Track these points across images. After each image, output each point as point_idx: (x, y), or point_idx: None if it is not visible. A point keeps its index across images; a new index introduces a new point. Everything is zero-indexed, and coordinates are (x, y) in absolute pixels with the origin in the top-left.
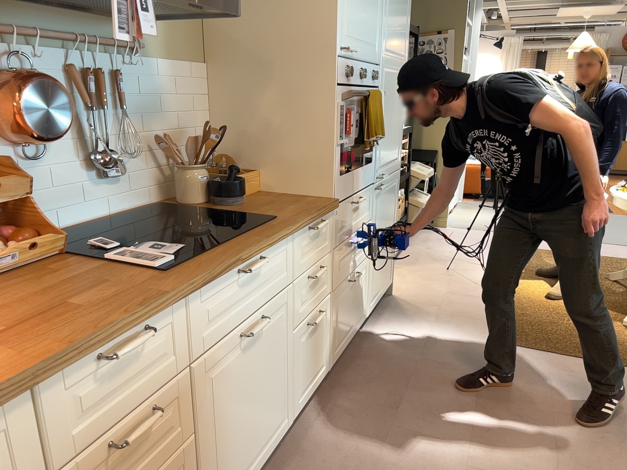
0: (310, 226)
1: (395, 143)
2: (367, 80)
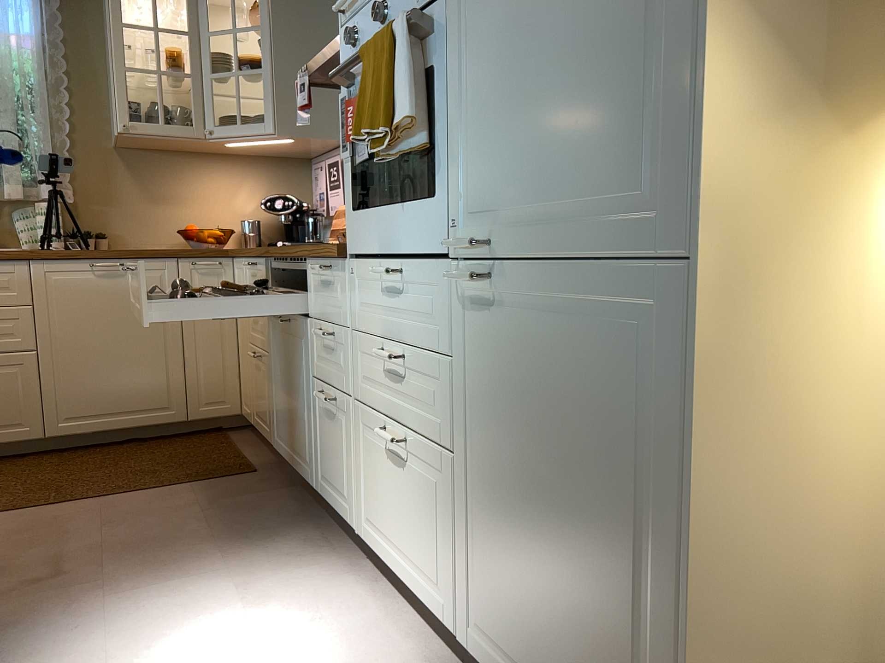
0: (320, 265)
1: (608, 125)
2: (404, 5)
